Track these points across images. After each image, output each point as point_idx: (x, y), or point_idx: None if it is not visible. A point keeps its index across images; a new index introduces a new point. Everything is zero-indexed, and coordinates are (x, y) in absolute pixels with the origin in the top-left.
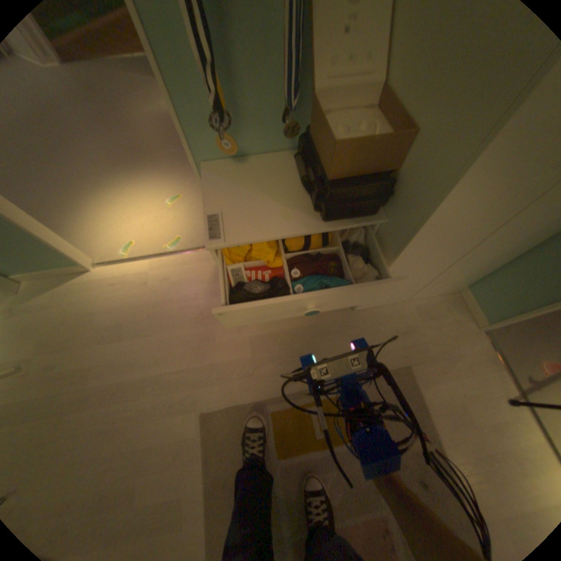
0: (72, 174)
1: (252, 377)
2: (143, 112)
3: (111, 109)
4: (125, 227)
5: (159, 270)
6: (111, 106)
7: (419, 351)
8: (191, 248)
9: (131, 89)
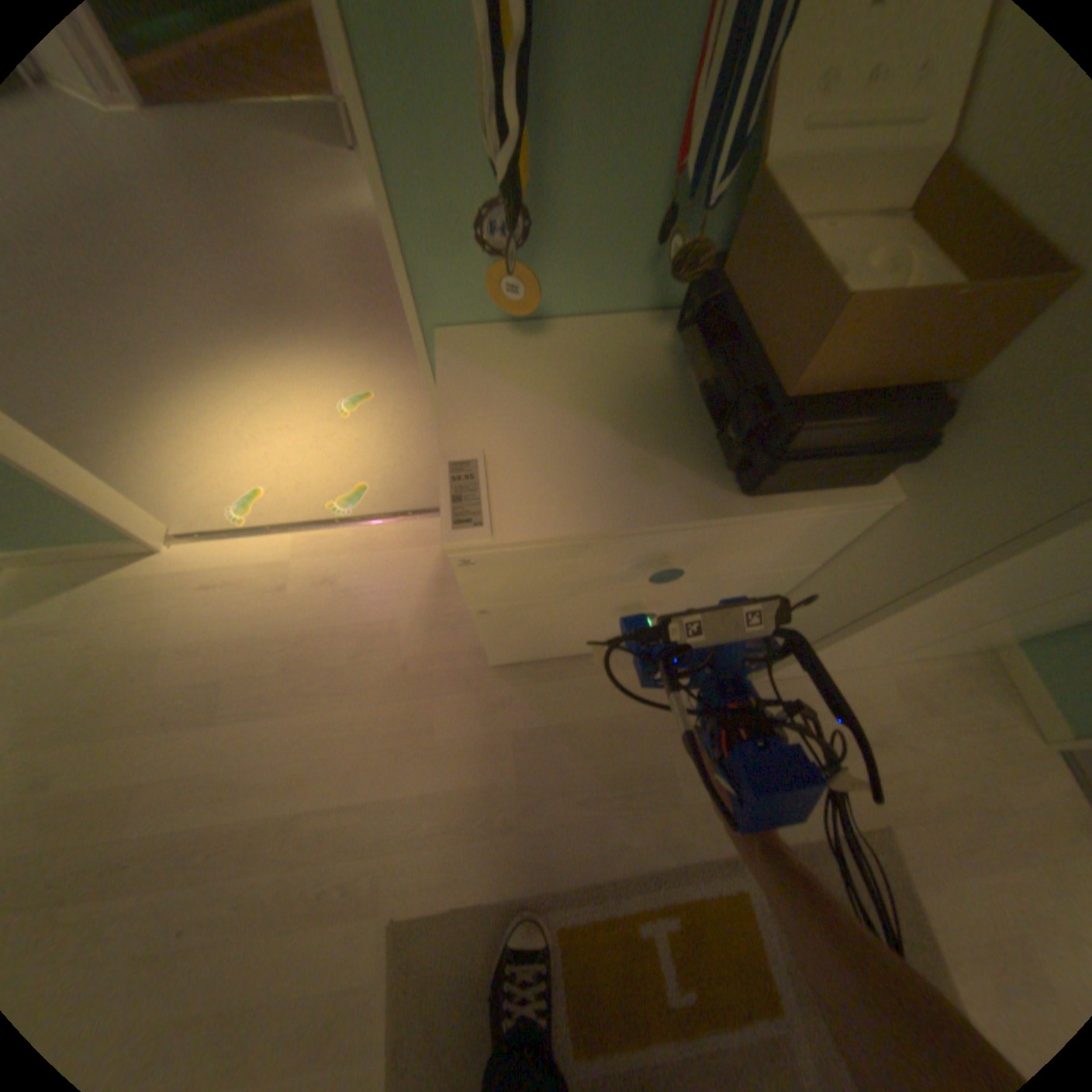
0: (138, 331)
1: (517, 834)
2: (303, 210)
3: (236, 201)
4: (245, 455)
5: (315, 557)
6: (235, 195)
7: (911, 790)
8: (387, 510)
9: (281, 163)
